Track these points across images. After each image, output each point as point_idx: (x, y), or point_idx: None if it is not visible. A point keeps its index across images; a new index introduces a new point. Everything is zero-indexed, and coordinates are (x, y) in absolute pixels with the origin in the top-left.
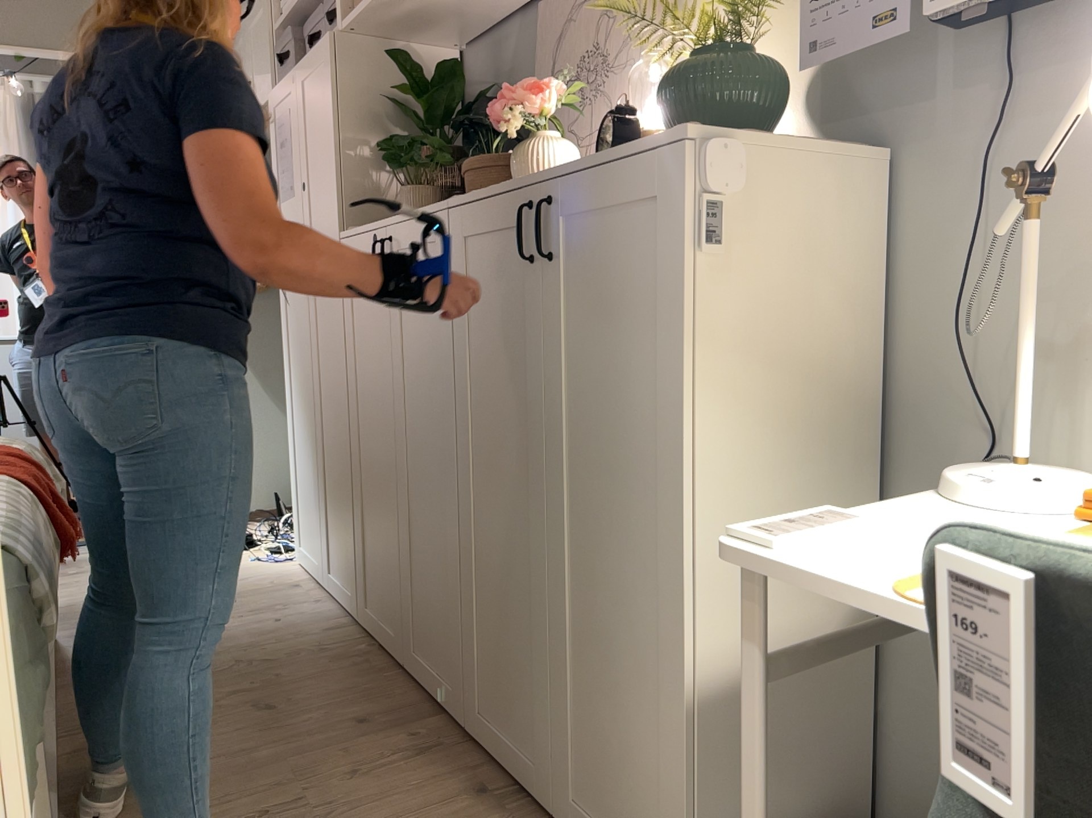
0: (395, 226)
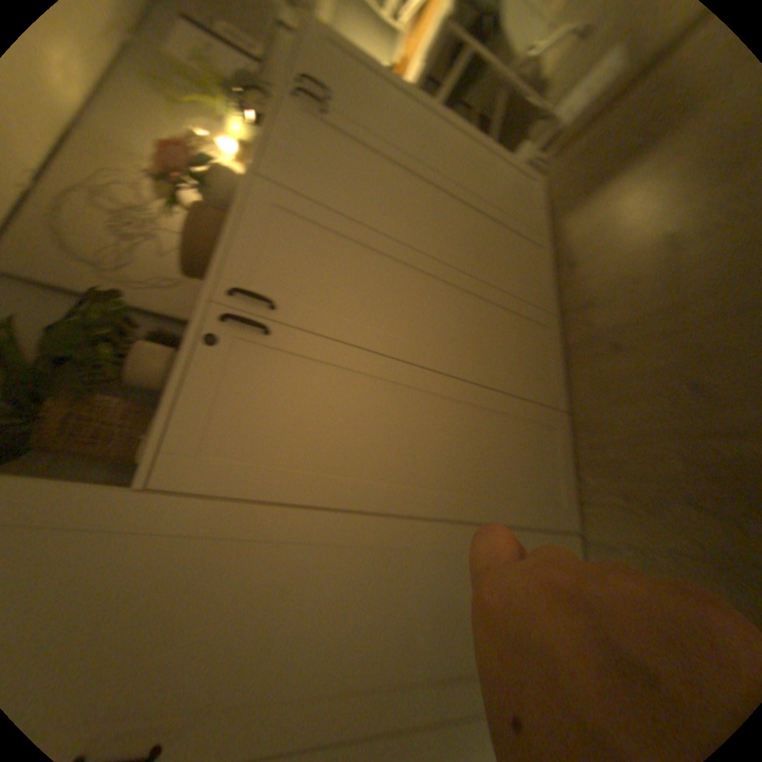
0: (222, 267)
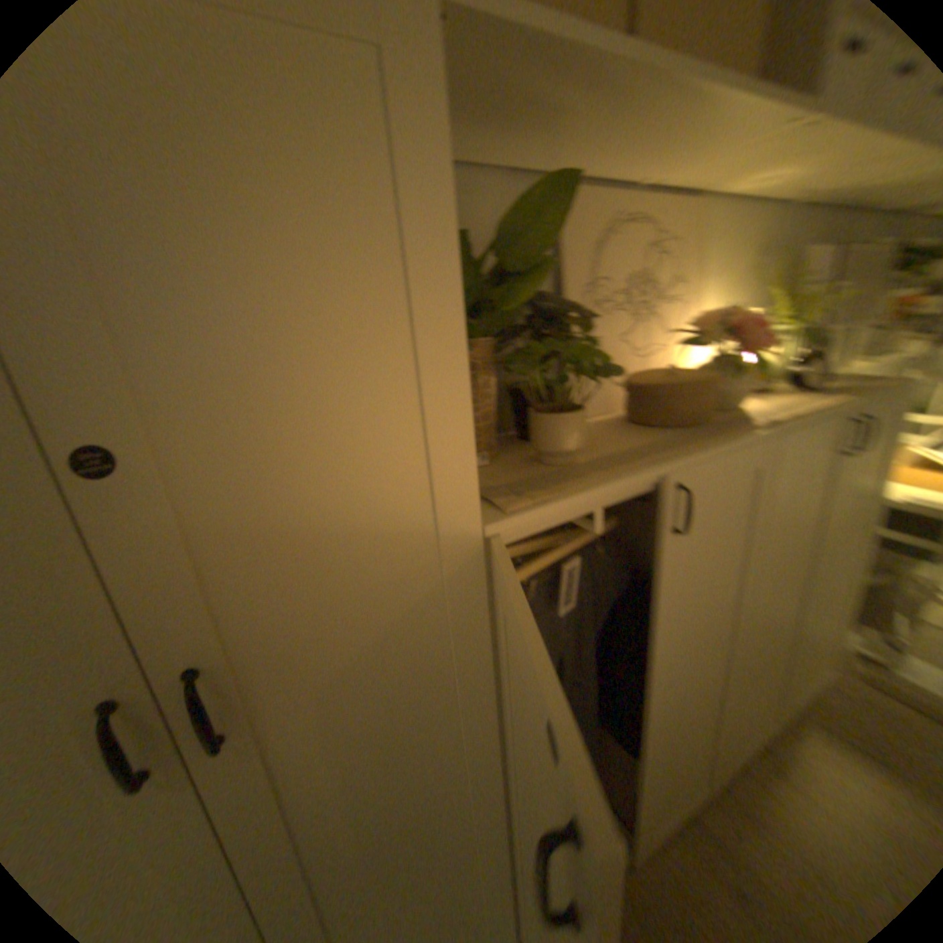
0: (699, 466)
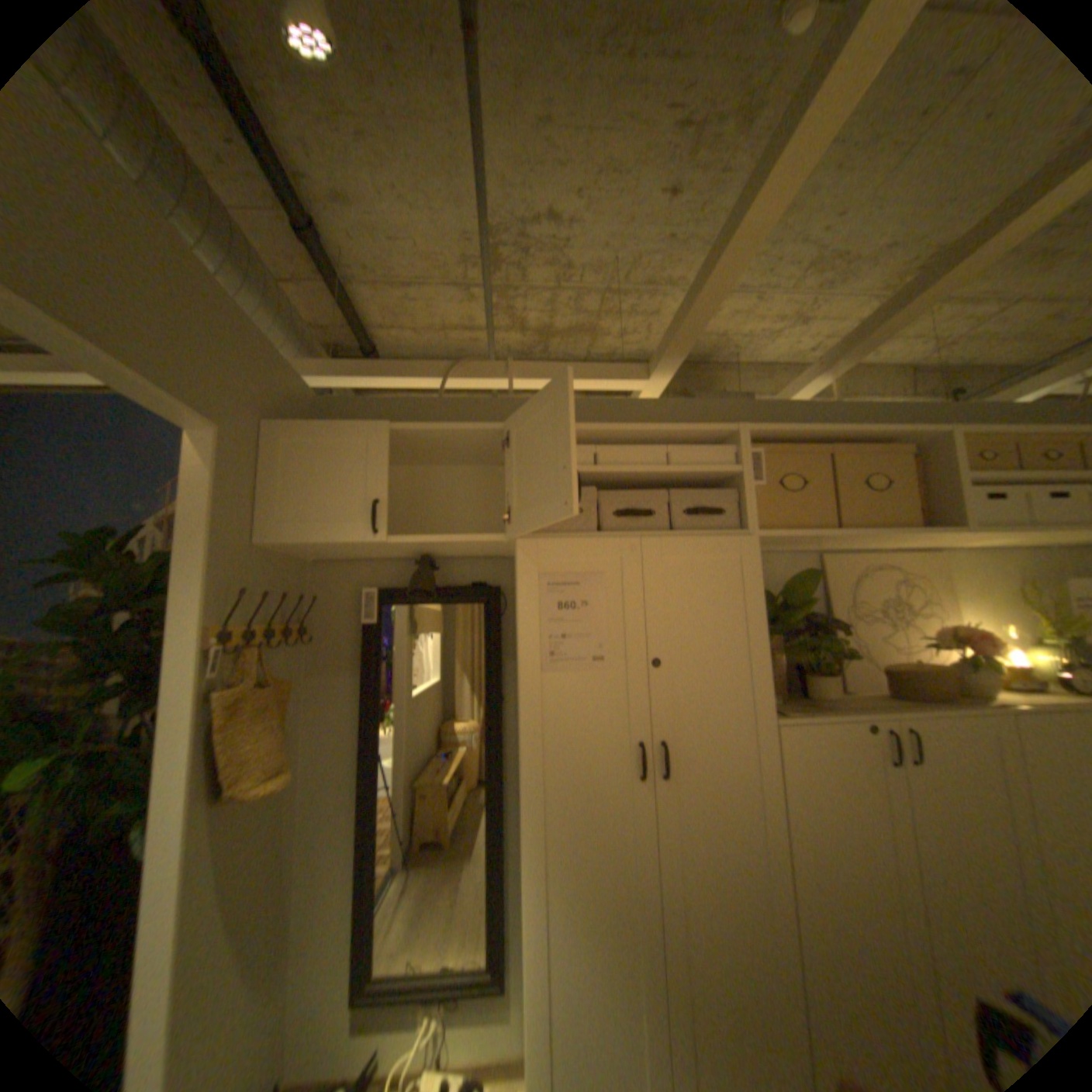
0: (924, 722)
